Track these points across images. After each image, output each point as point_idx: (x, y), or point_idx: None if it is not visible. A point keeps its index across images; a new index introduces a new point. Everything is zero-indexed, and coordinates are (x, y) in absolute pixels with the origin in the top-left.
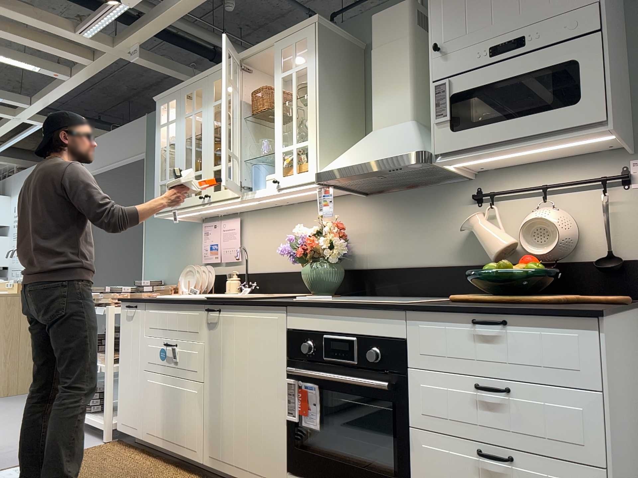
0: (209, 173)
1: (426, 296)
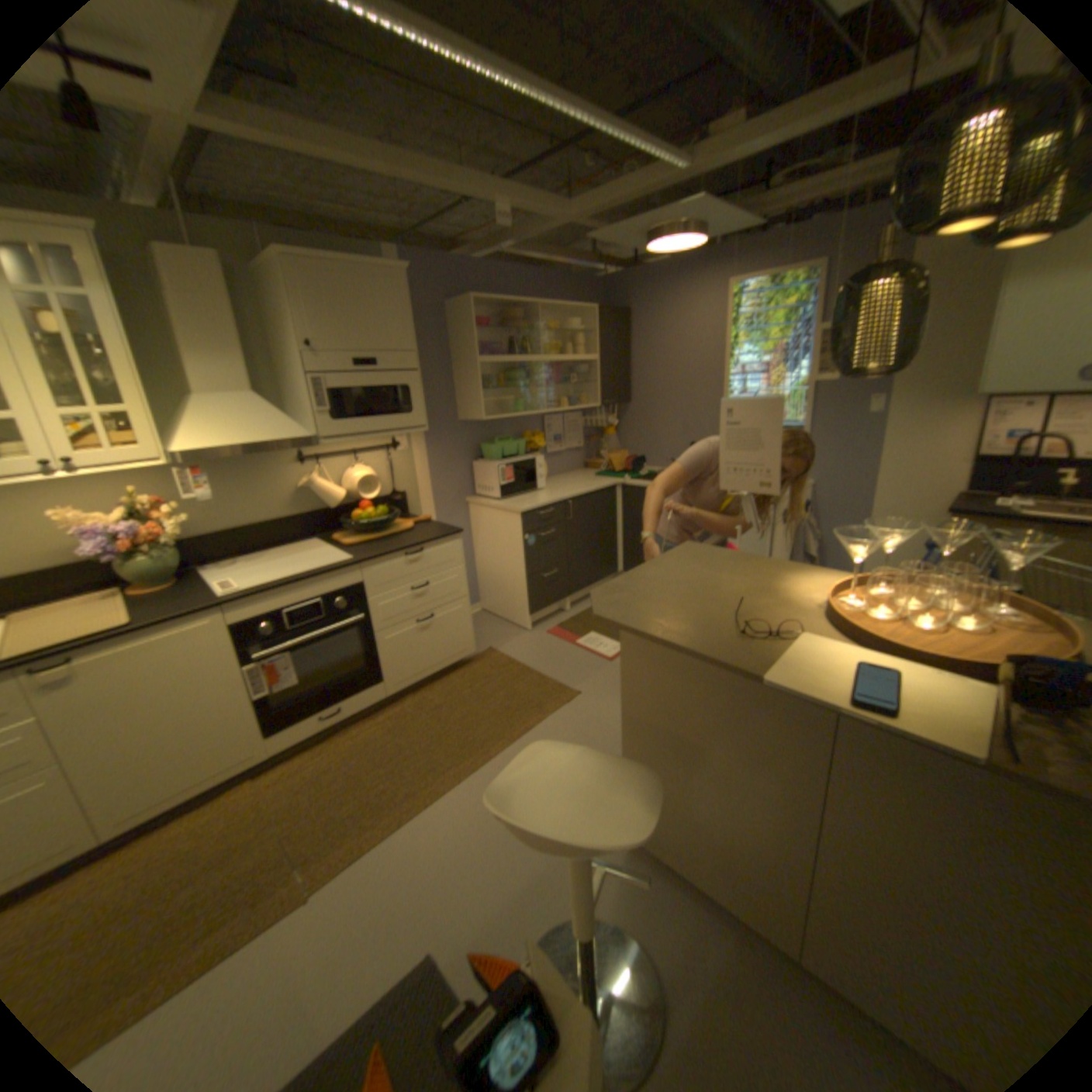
0: None
1: (271, 547)
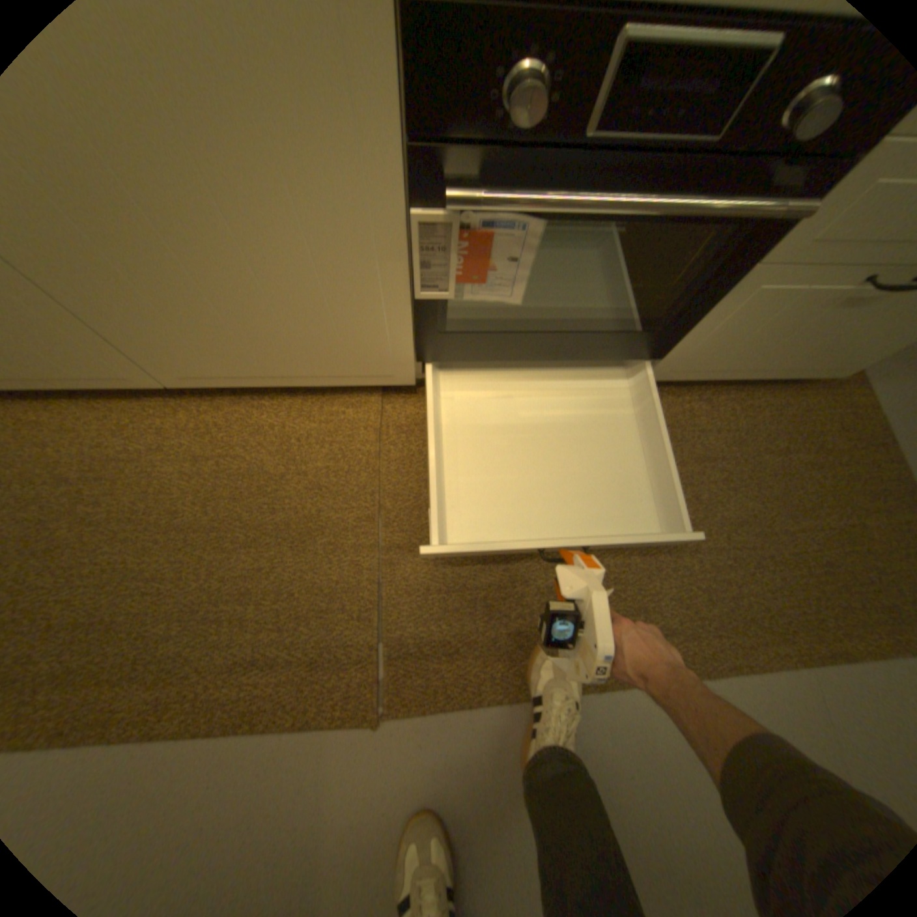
0: None
1: None
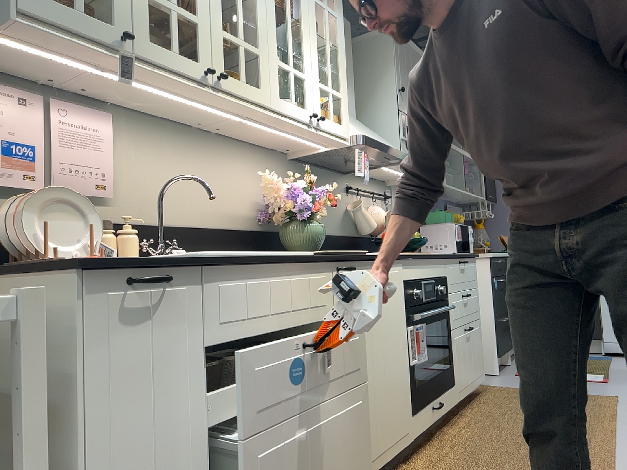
0: (217, 37)
1: None
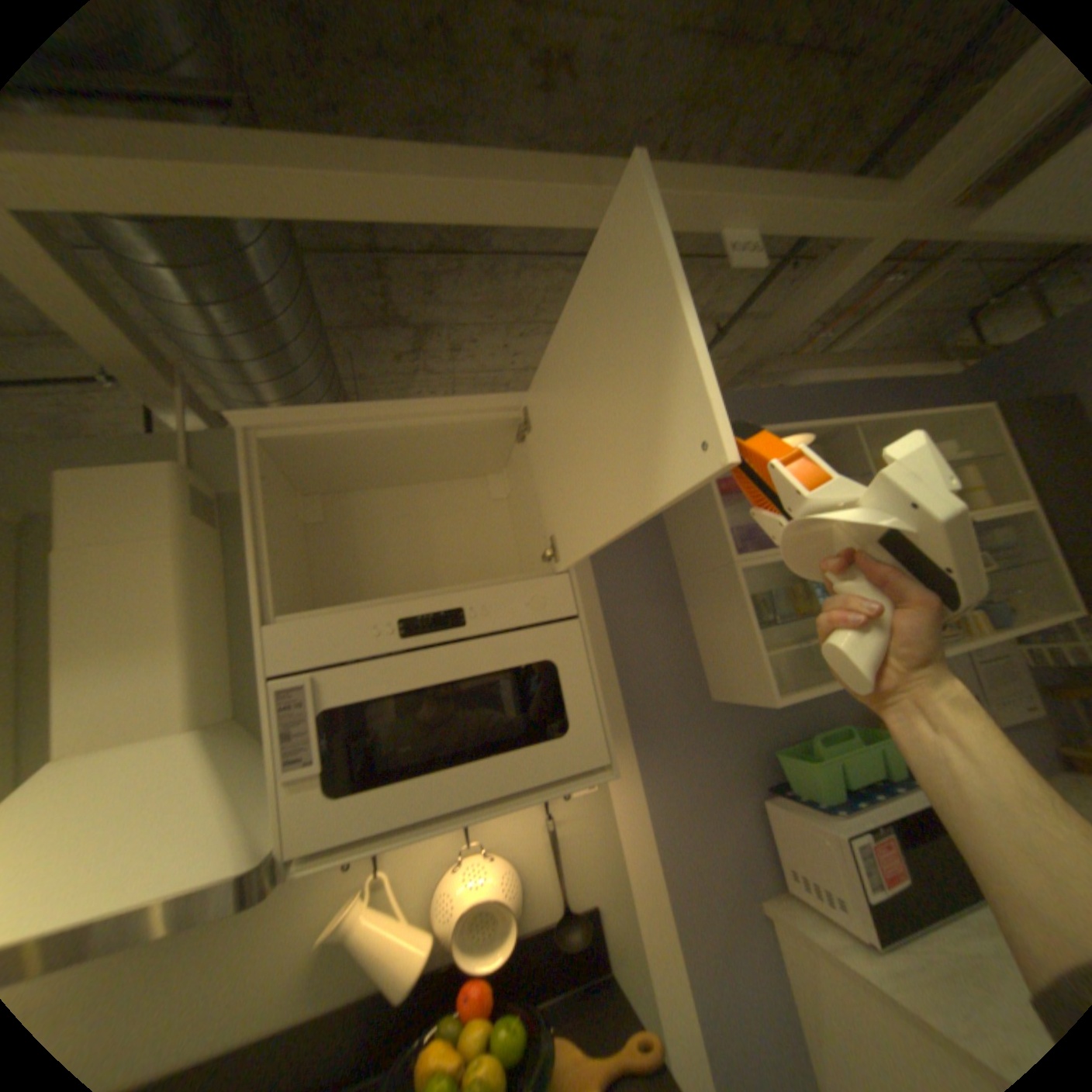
0: None
1: None
